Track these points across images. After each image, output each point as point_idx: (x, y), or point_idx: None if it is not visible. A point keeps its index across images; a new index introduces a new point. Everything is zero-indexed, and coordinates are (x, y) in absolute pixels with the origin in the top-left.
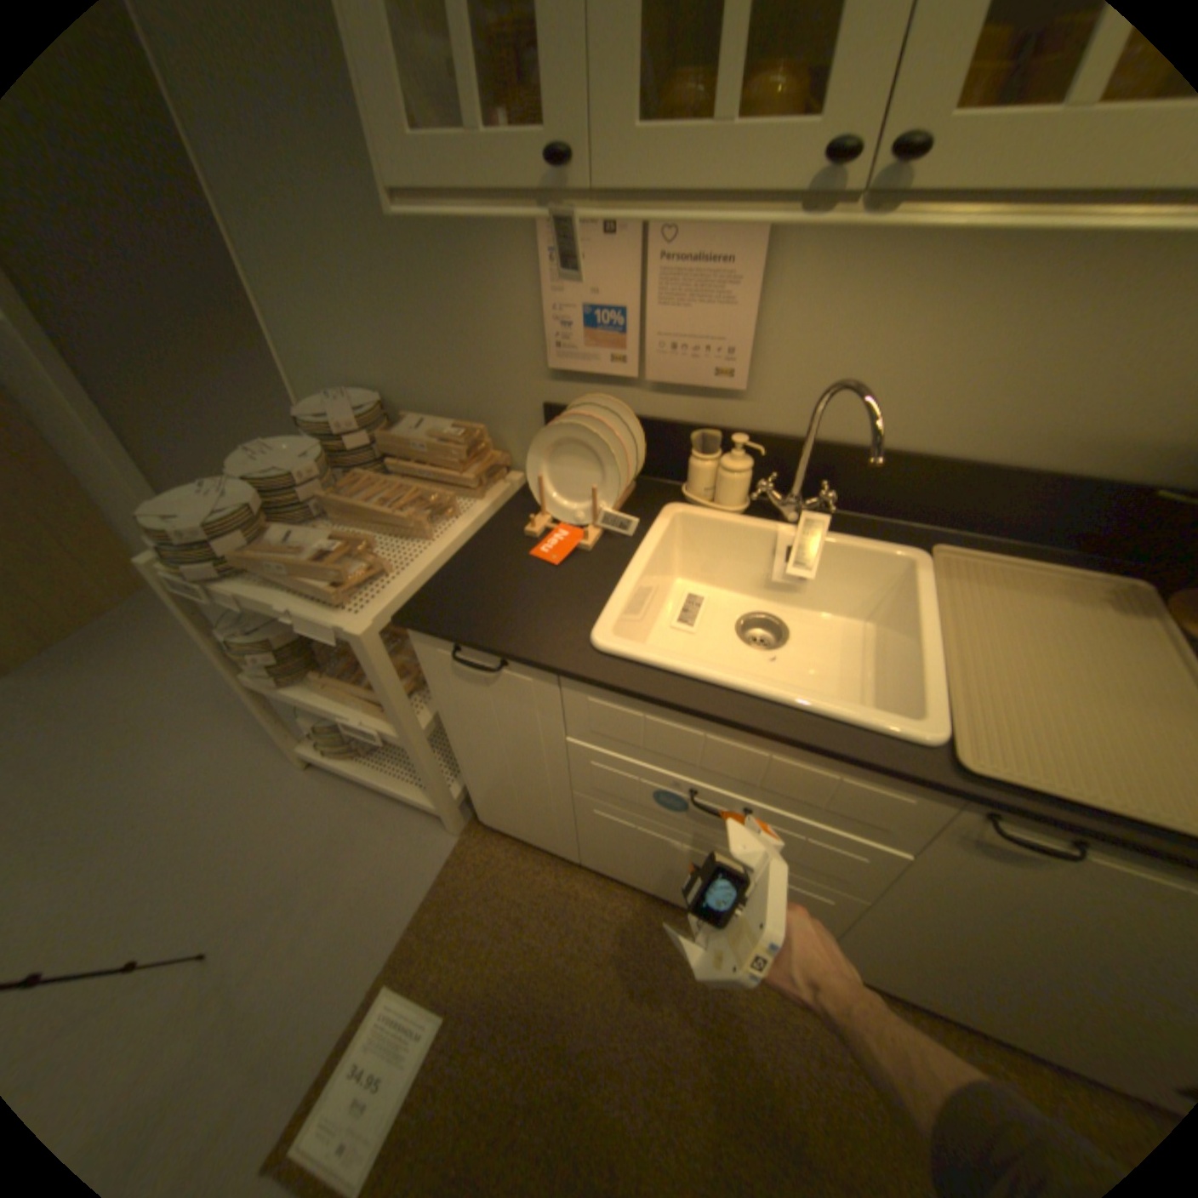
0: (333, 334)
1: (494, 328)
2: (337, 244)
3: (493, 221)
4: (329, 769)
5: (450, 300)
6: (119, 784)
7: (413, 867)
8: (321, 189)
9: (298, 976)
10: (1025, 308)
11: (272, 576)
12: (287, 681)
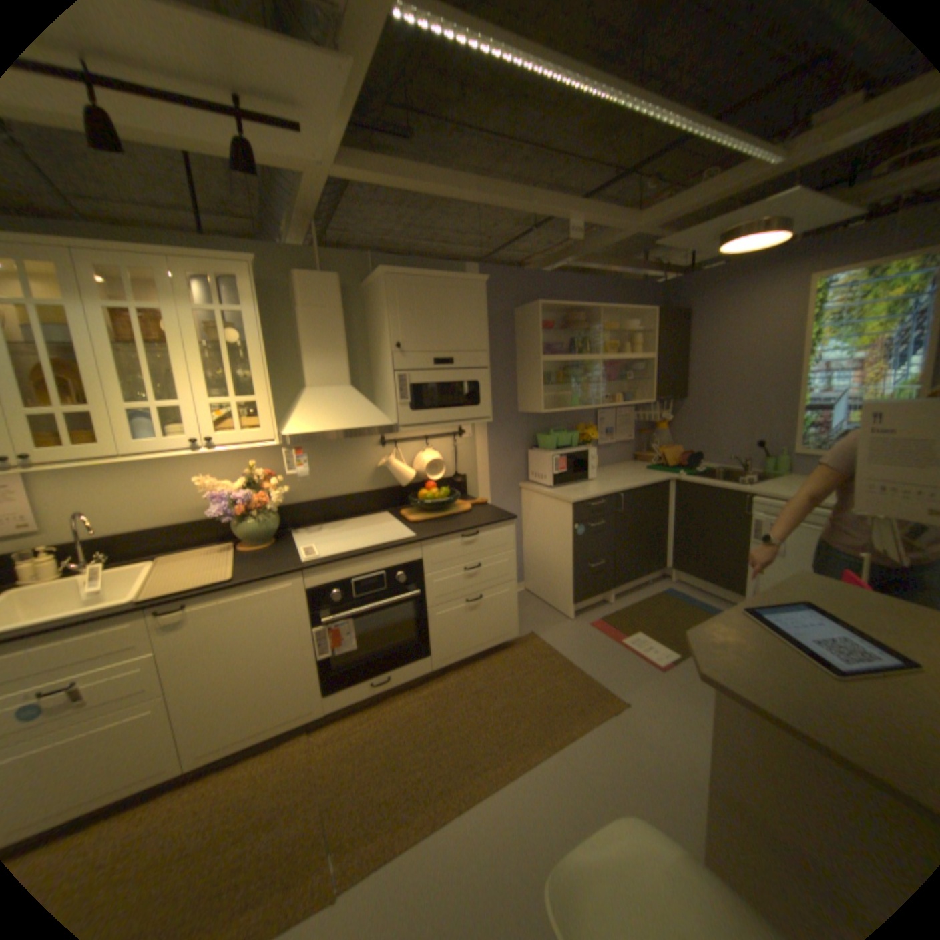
0: None
1: None
2: None
3: None
4: None
5: None
6: None
7: None
8: None
9: None
10: (143, 481)
11: None
12: None
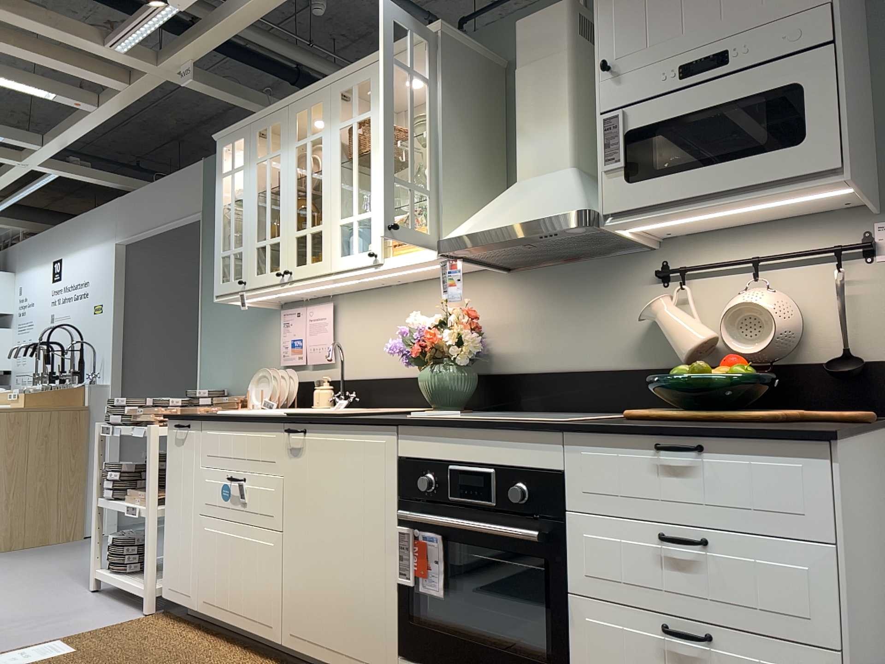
0: (220, 367)
1: (268, 354)
2: (230, 332)
3: (272, 318)
4: (106, 579)
5: (257, 346)
6: (1, 584)
7: (112, 620)
8: (231, 315)
9: (24, 634)
10: (394, 322)
11: (138, 421)
12: (117, 499)
